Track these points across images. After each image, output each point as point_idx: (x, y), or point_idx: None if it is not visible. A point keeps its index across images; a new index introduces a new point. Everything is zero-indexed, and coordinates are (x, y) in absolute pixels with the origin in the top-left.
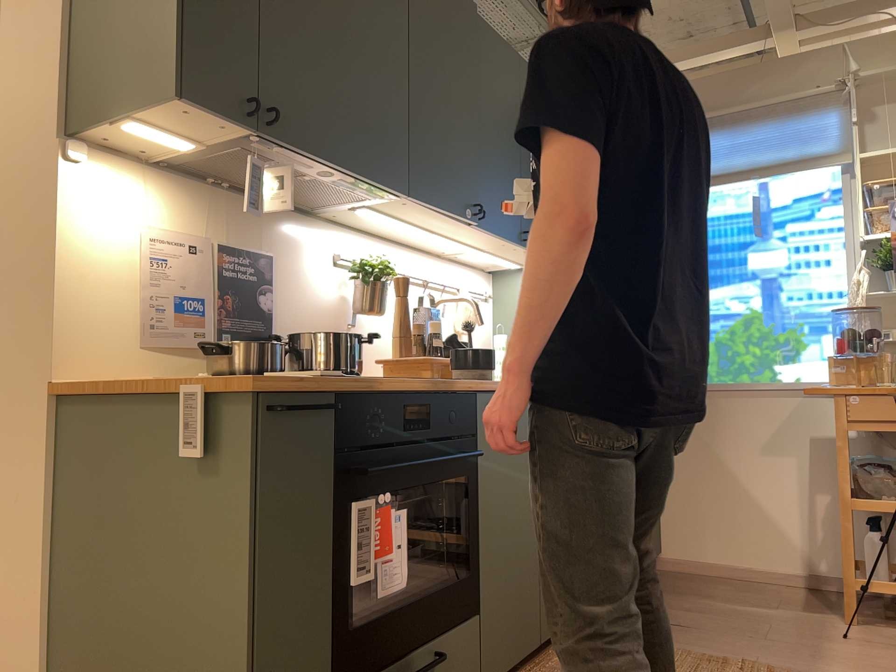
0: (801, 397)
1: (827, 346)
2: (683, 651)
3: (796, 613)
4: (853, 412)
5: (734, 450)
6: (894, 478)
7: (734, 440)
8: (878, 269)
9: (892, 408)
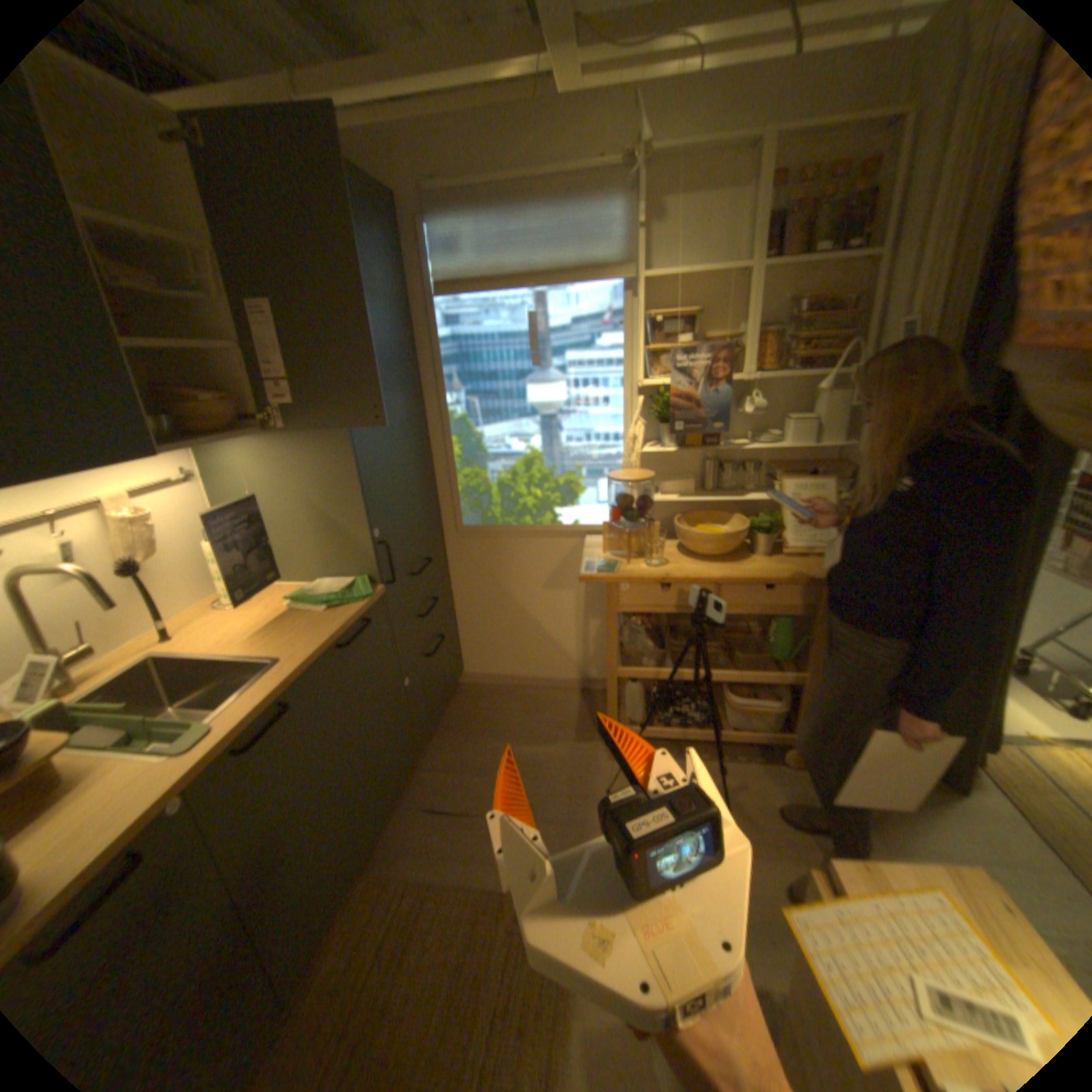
0: (578, 540)
1: (602, 493)
2: (461, 889)
3: (569, 749)
4: (623, 599)
5: (520, 587)
6: (653, 640)
7: (519, 578)
8: (653, 415)
9: (657, 594)
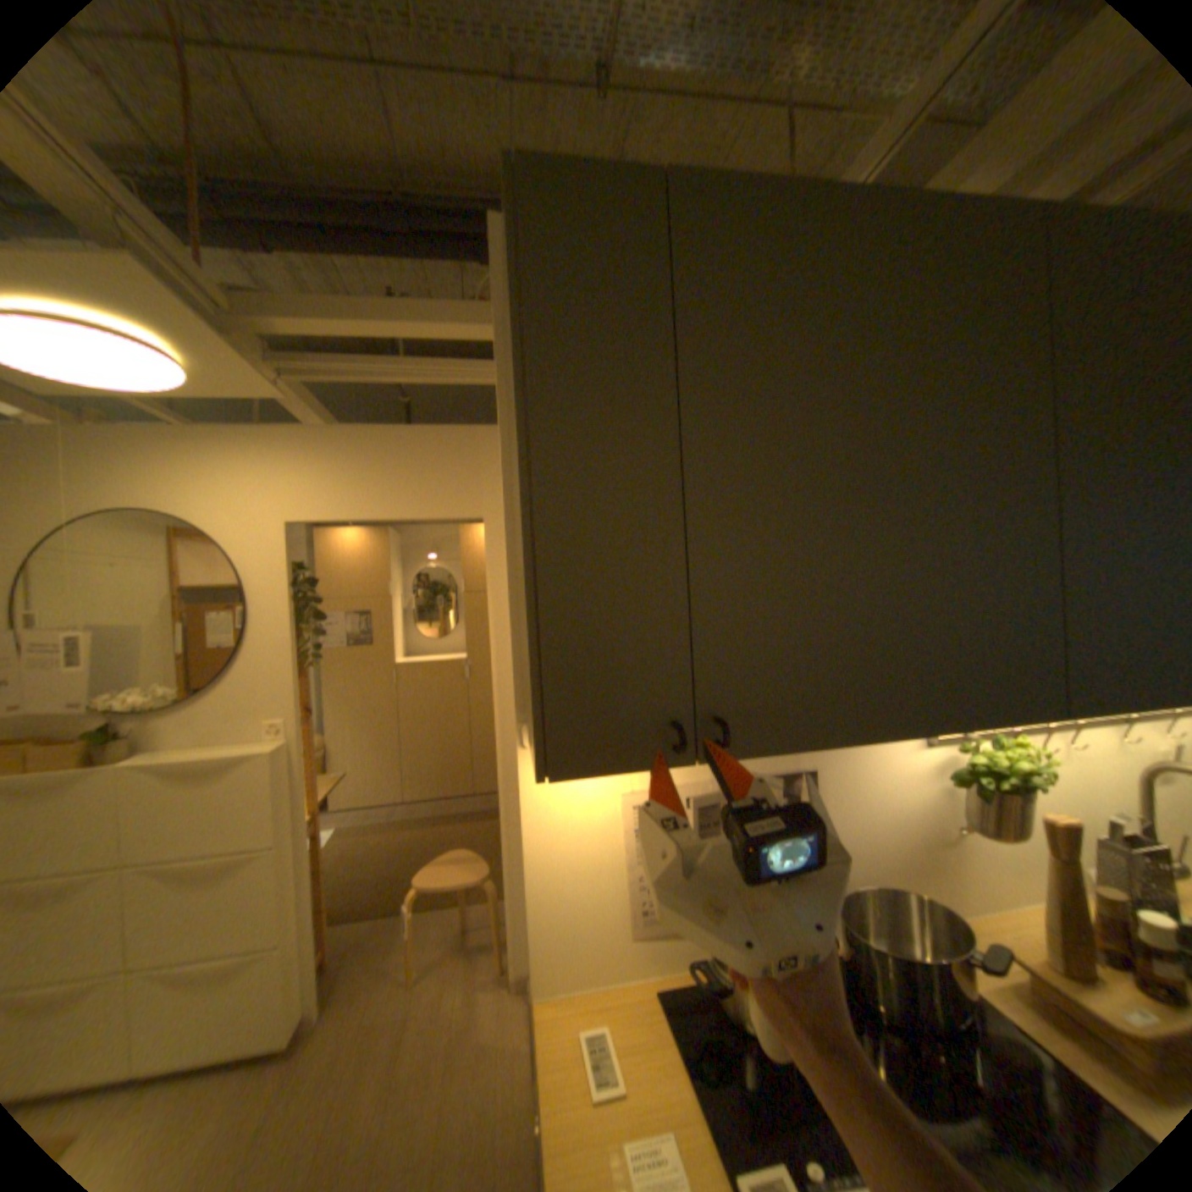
0: None
1: None
2: None
3: None
4: None
5: None
6: None
7: None
8: None
9: None
